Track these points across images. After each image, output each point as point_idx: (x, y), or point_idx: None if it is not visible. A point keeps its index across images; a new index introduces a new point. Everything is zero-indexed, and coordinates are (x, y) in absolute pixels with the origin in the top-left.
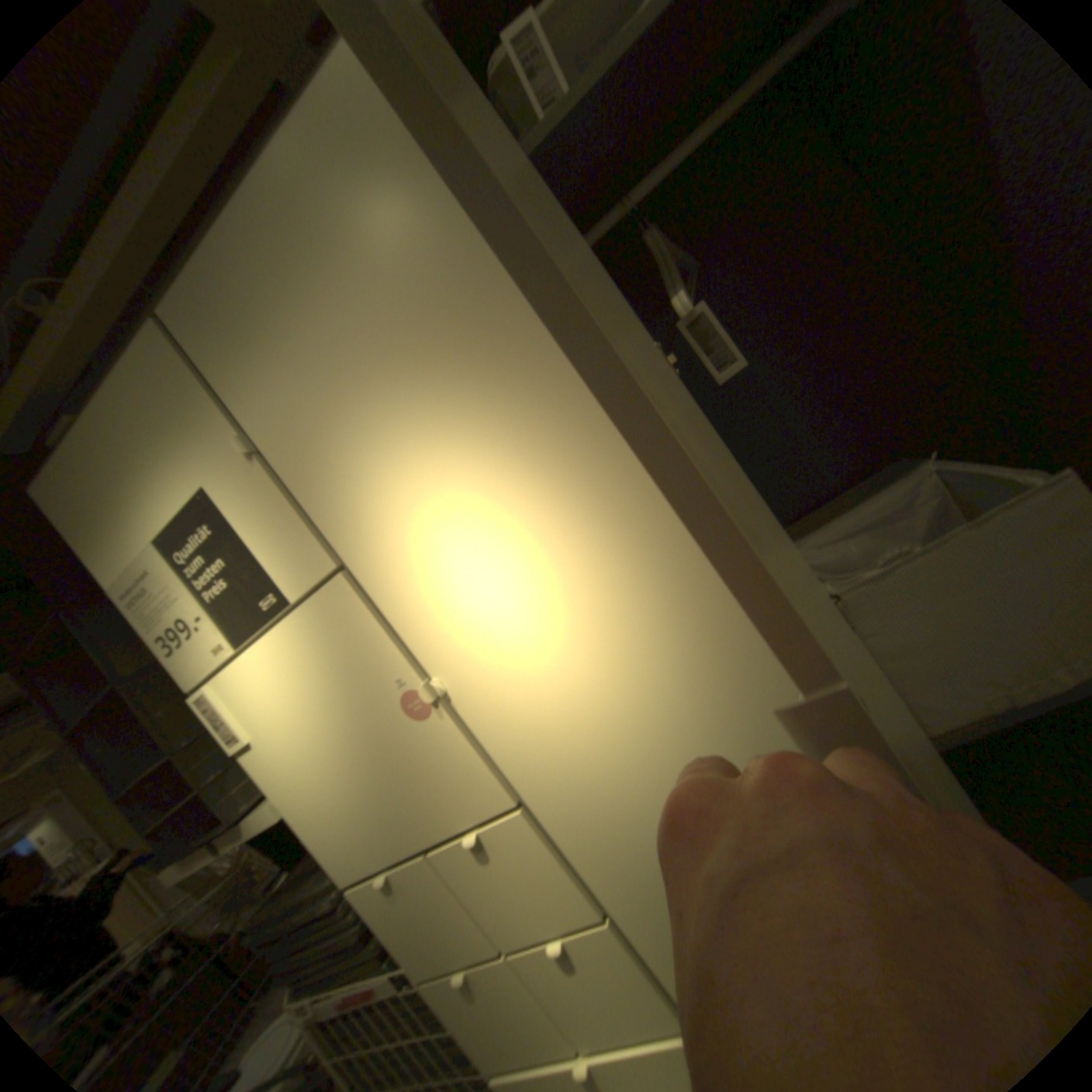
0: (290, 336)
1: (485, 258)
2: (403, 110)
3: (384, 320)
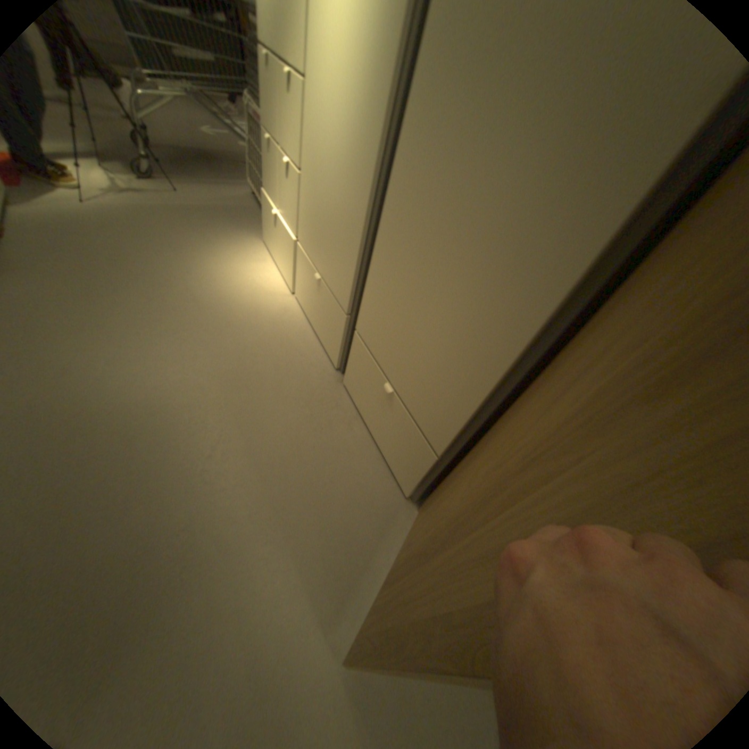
0: None
1: None
2: None
3: None
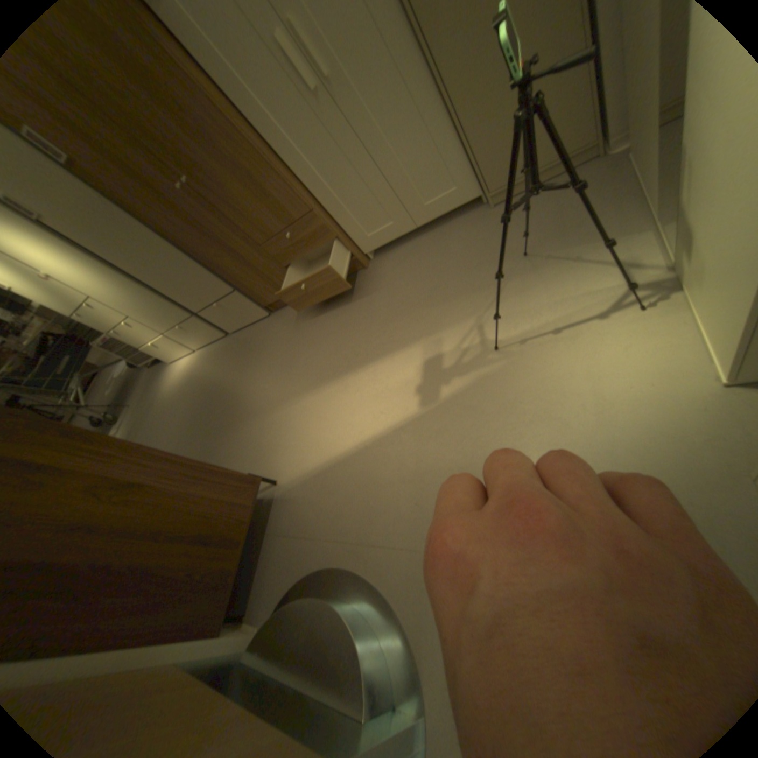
0: None
1: None
2: None
3: None
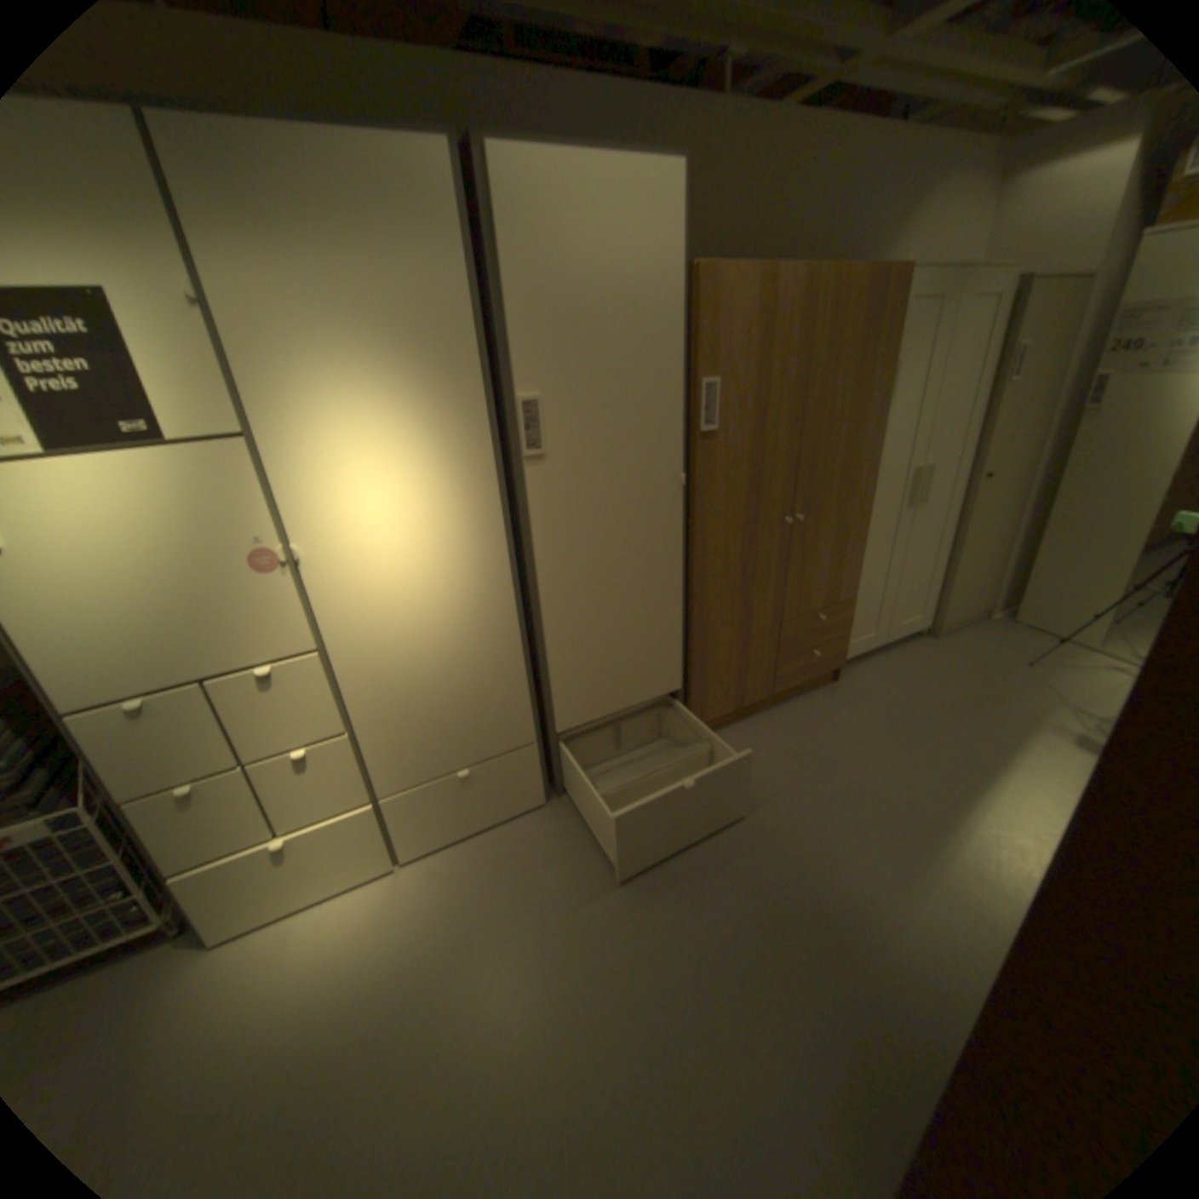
0: (299, 252)
1: (467, 321)
2: (458, 205)
3: (385, 302)
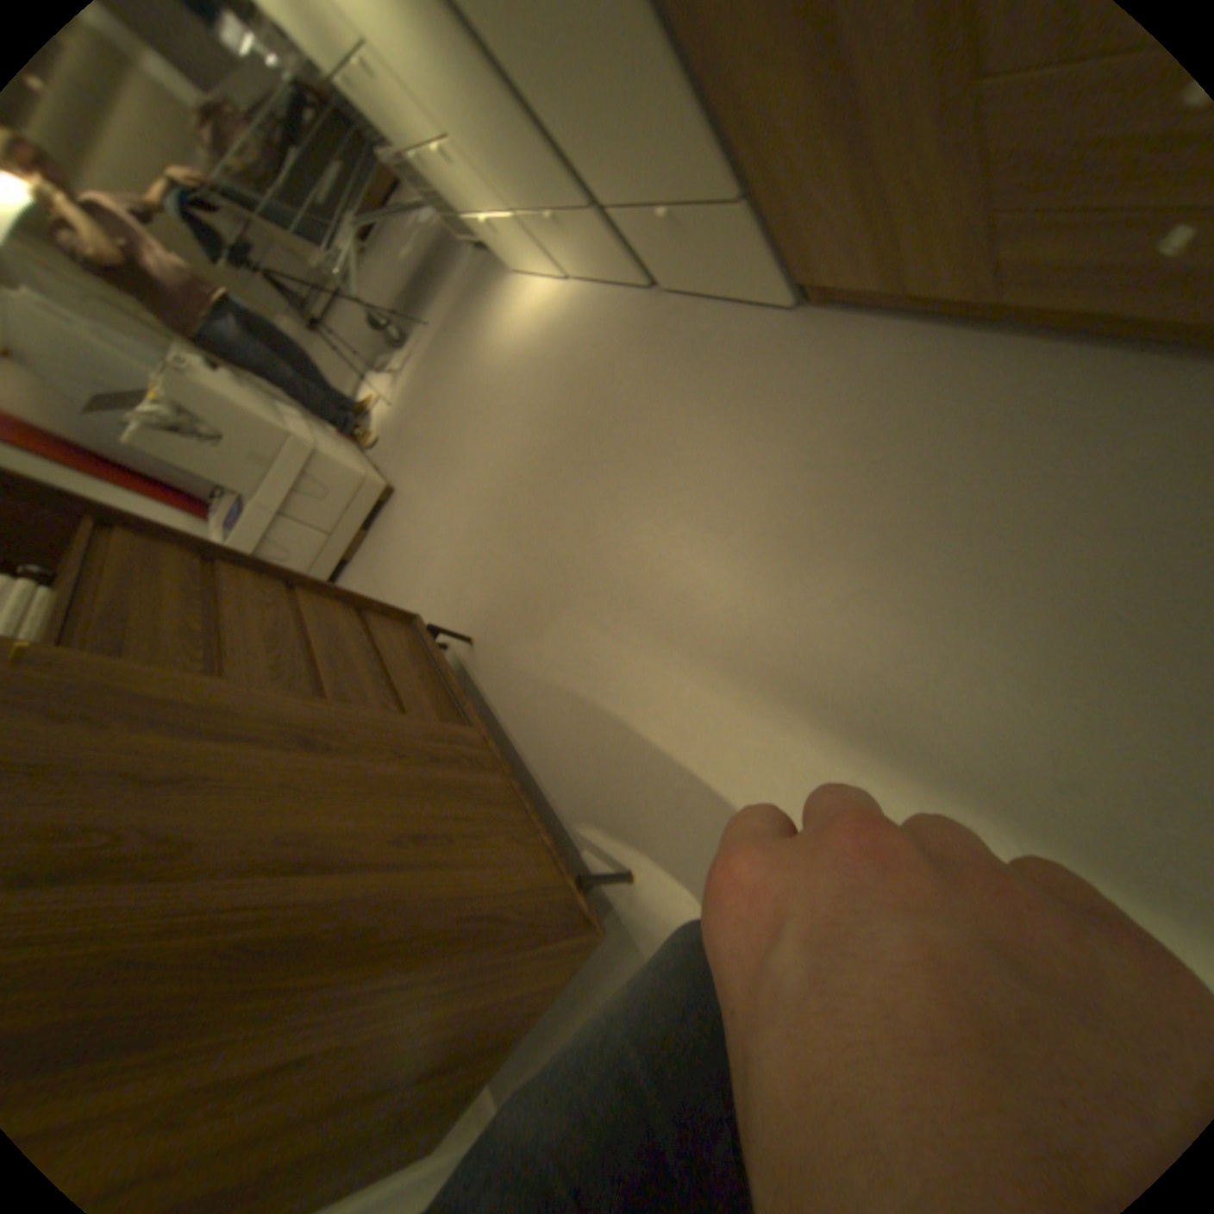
0: None
1: None
2: None
3: None
